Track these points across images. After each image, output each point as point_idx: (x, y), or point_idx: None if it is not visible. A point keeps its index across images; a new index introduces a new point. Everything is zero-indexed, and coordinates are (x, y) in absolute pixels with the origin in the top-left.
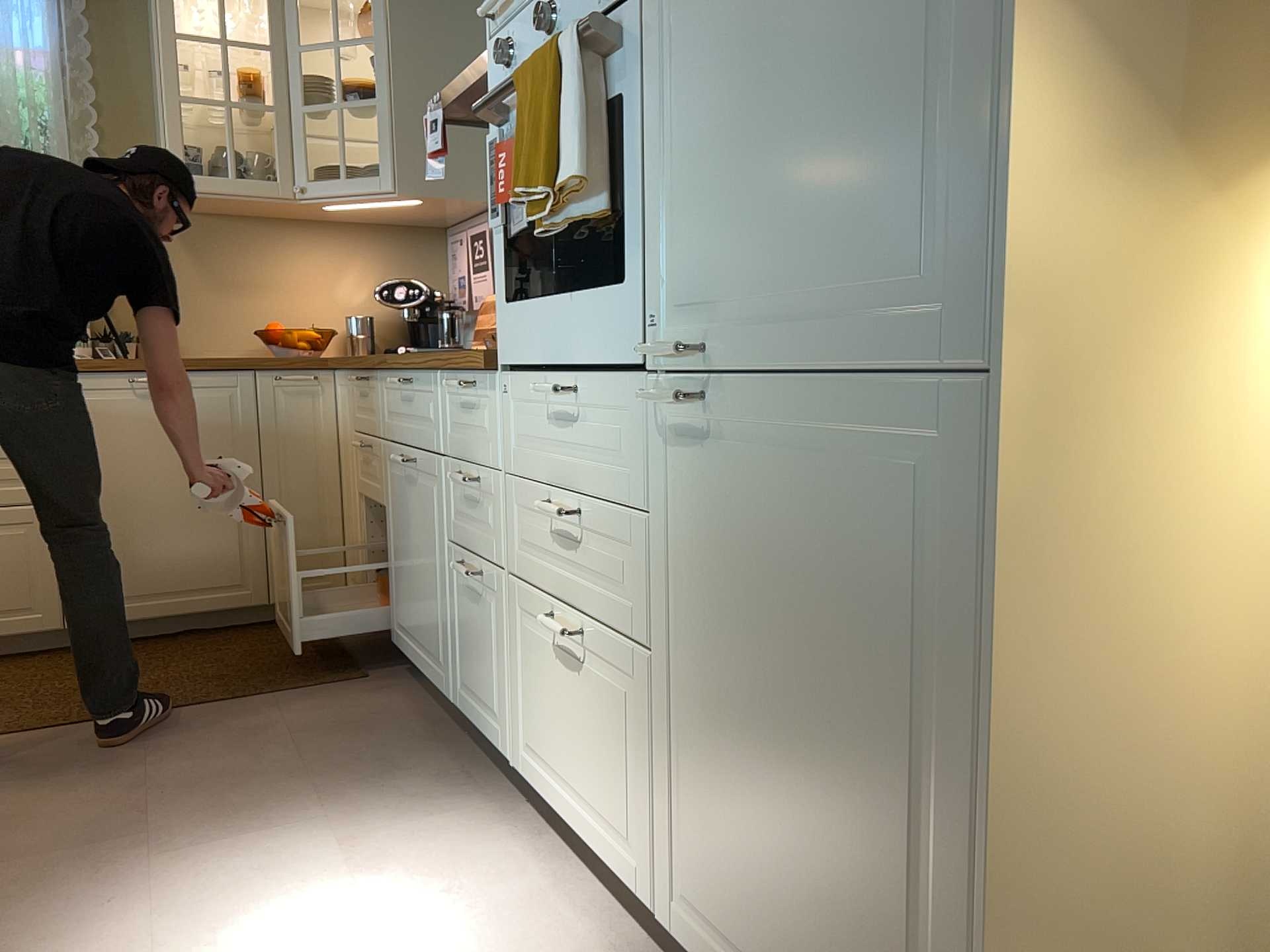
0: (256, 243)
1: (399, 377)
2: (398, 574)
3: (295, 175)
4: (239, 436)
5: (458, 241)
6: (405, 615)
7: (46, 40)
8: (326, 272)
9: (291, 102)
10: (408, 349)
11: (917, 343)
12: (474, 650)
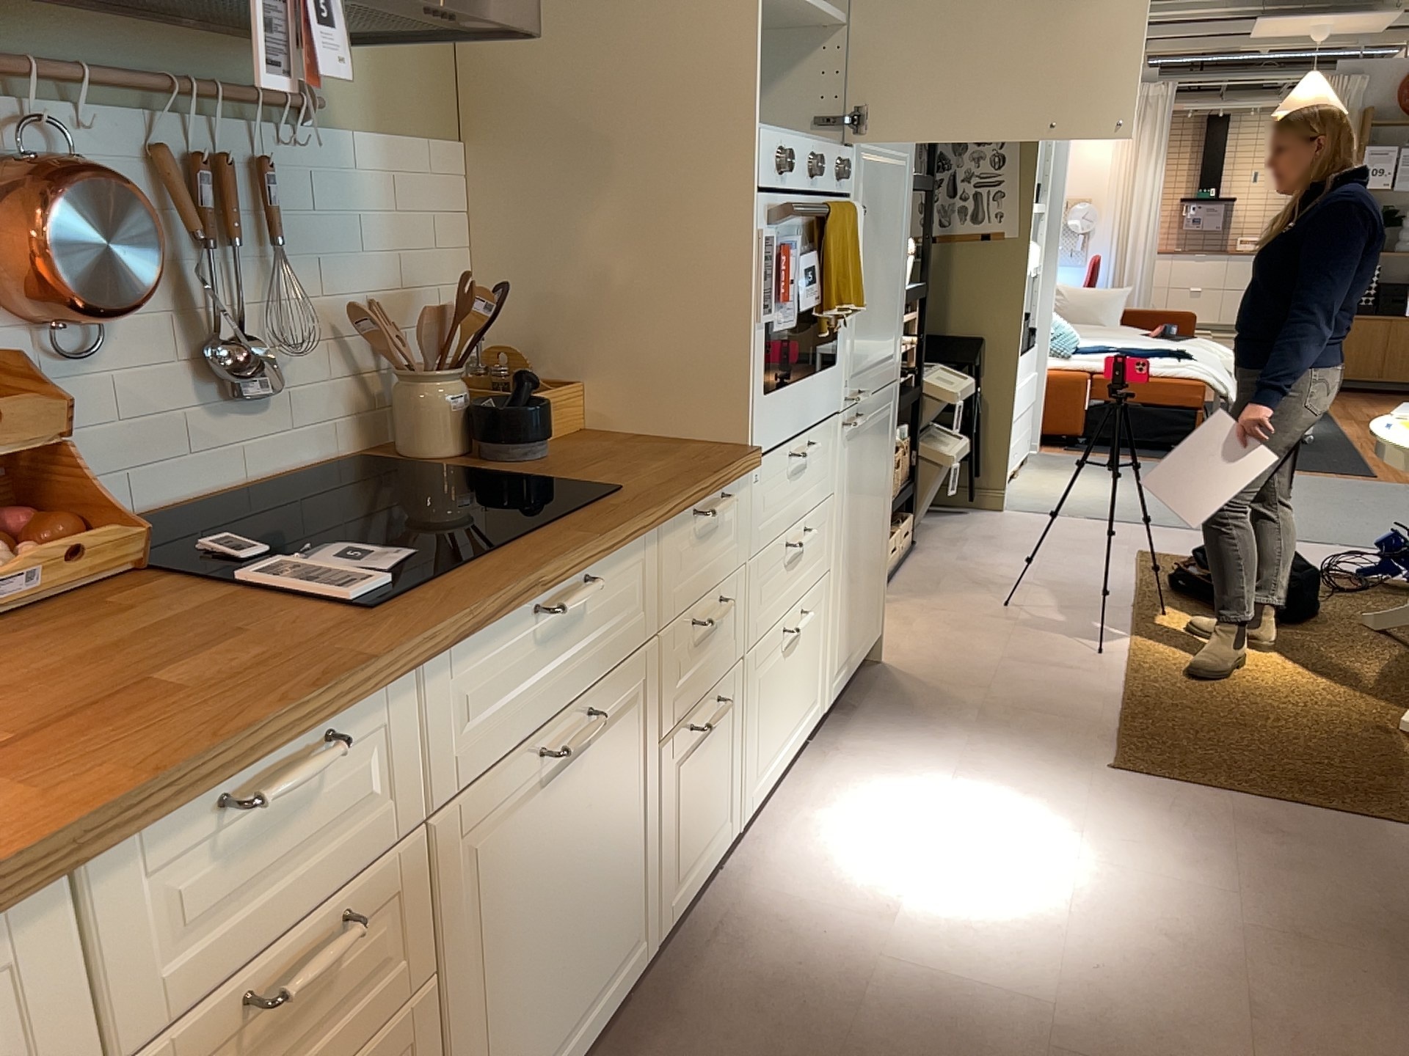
0: None
1: (536, 604)
2: (498, 1027)
3: None
4: None
5: None
6: (530, 1052)
7: None
8: None
9: None
10: None
11: (891, 373)
12: (699, 805)
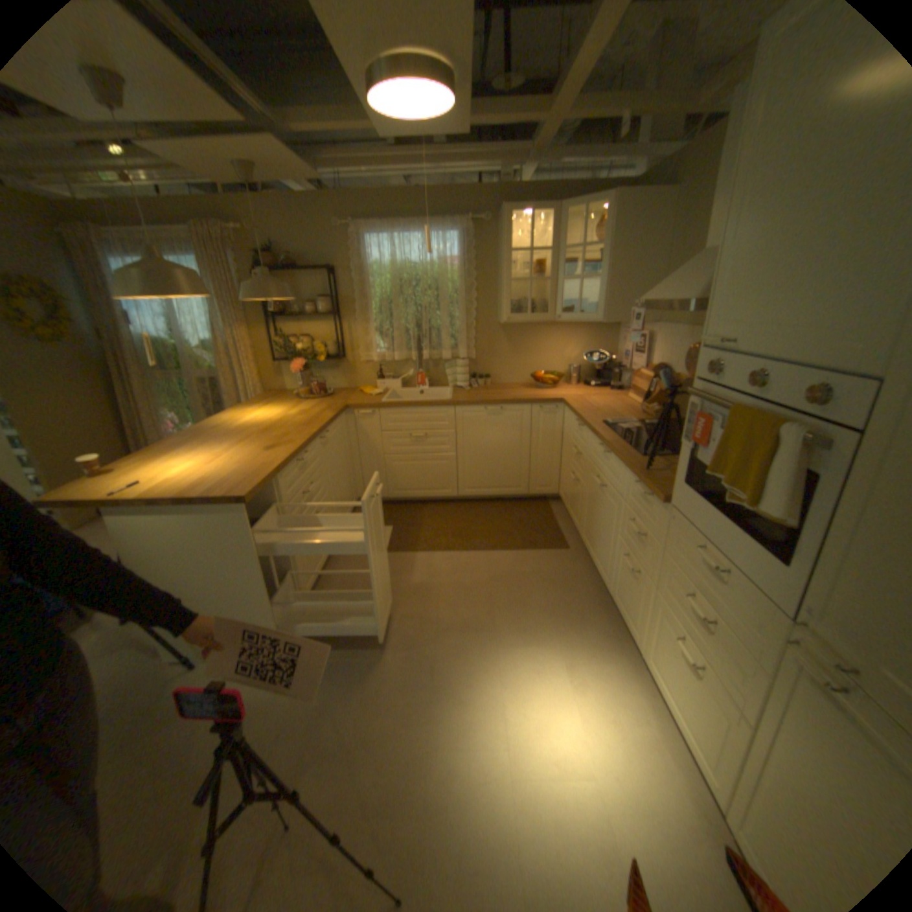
0: (533, 333)
1: (602, 444)
2: (587, 517)
3: (555, 310)
4: (523, 431)
5: (628, 334)
6: (589, 537)
7: (458, 253)
8: (561, 344)
9: (557, 274)
10: (596, 385)
11: None
12: (627, 592)
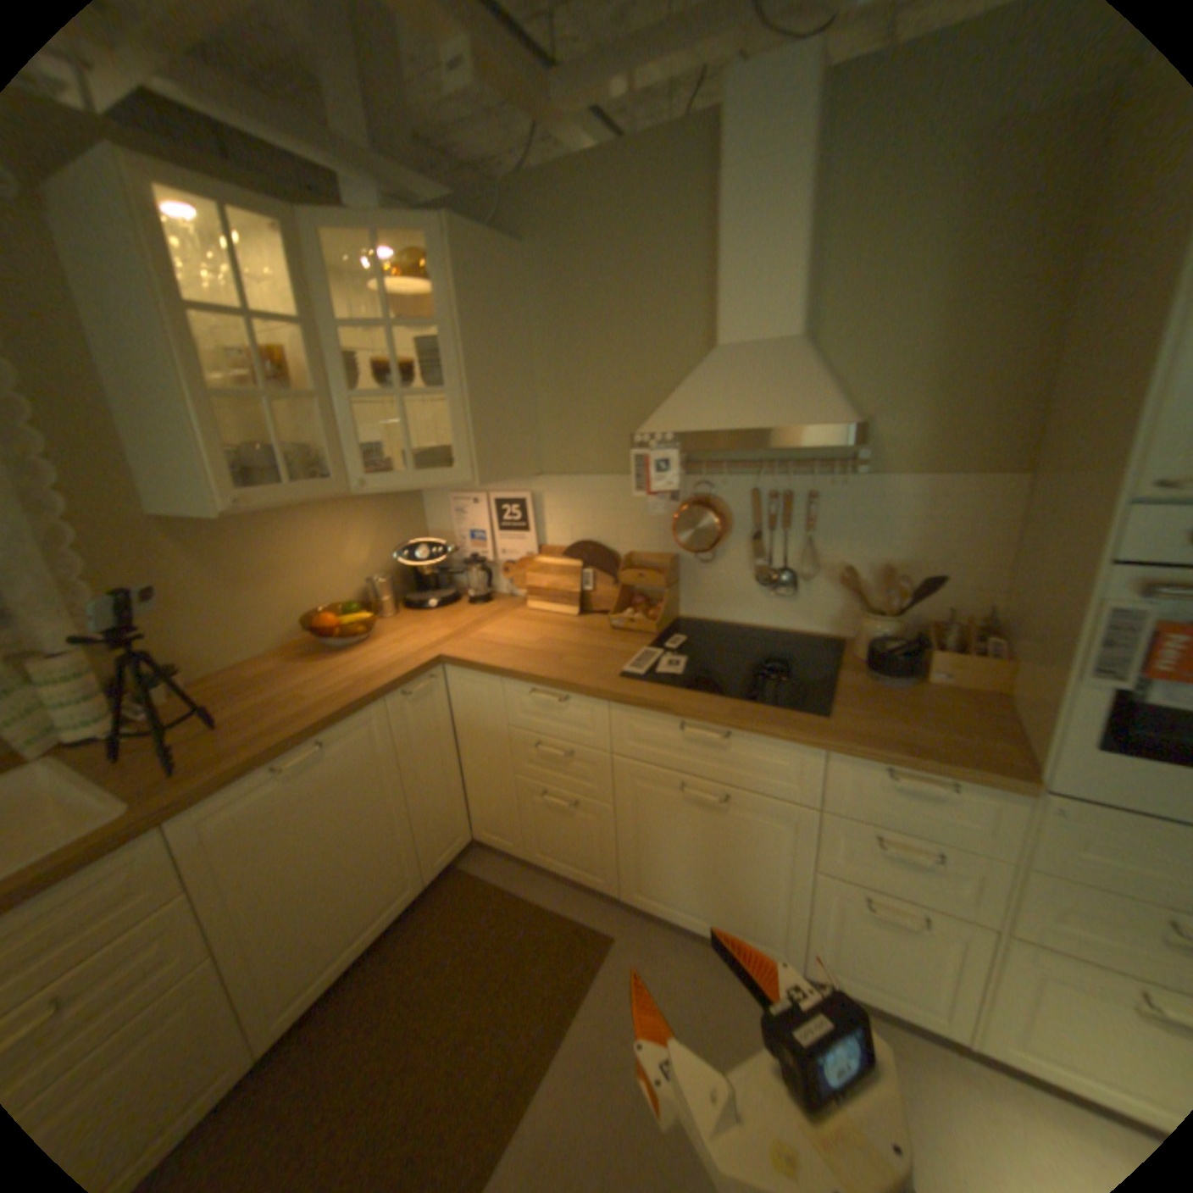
0: (264, 529)
1: (687, 722)
2: (650, 862)
3: (345, 467)
4: (384, 764)
5: (473, 501)
6: (672, 894)
7: None
8: (335, 541)
9: (328, 385)
10: (442, 603)
11: None
12: (884, 960)
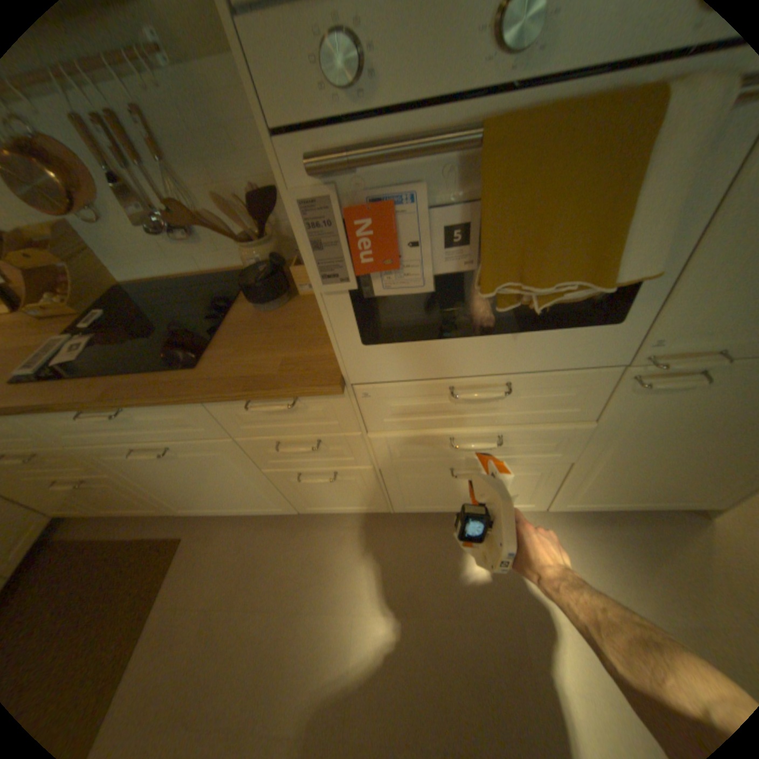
0: None
1: (79, 410)
2: (165, 494)
3: None
4: None
5: None
6: (195, 504)
7: None
8: None
9: None
10: None
11: None
12: (327, 495)
